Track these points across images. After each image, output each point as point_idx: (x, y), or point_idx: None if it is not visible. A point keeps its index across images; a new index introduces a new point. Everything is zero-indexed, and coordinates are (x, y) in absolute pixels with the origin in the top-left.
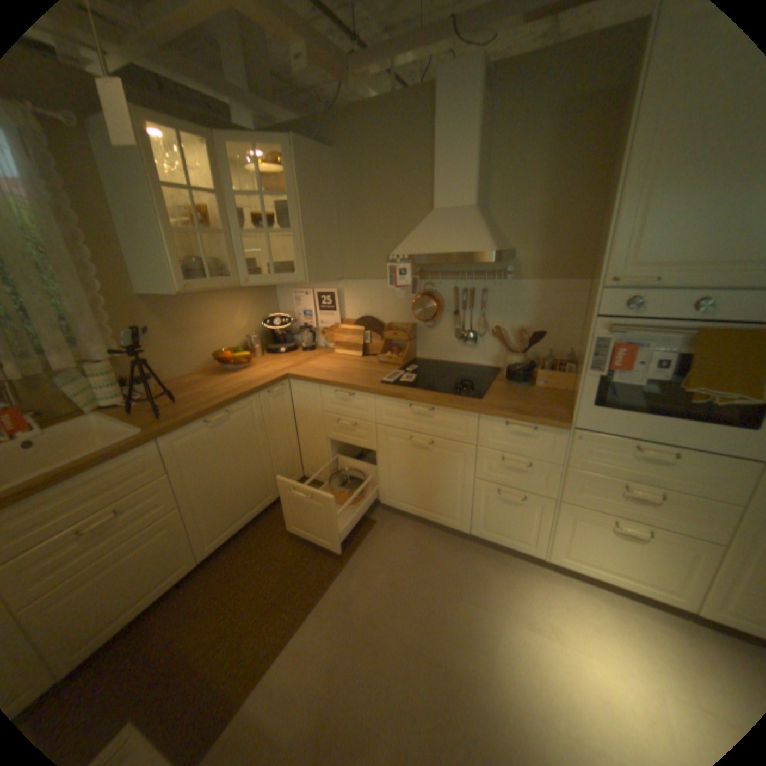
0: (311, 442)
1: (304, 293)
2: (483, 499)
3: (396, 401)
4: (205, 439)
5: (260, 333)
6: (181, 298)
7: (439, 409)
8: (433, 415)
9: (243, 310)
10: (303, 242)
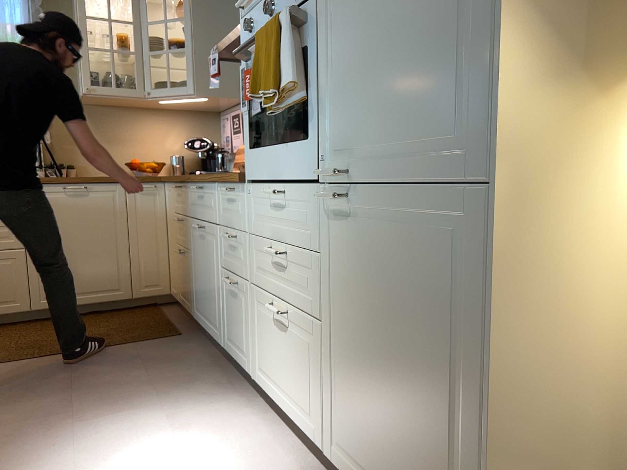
0: (171, 250)
1: (226, 118)
2: (224, 295)
3: (192, 186)
4: (60, 202)
5: (193, 159)
6: (117, 113)
7: (204, 187)
8: (203, 196)
9: (176, 133)
10: (194, 58)
